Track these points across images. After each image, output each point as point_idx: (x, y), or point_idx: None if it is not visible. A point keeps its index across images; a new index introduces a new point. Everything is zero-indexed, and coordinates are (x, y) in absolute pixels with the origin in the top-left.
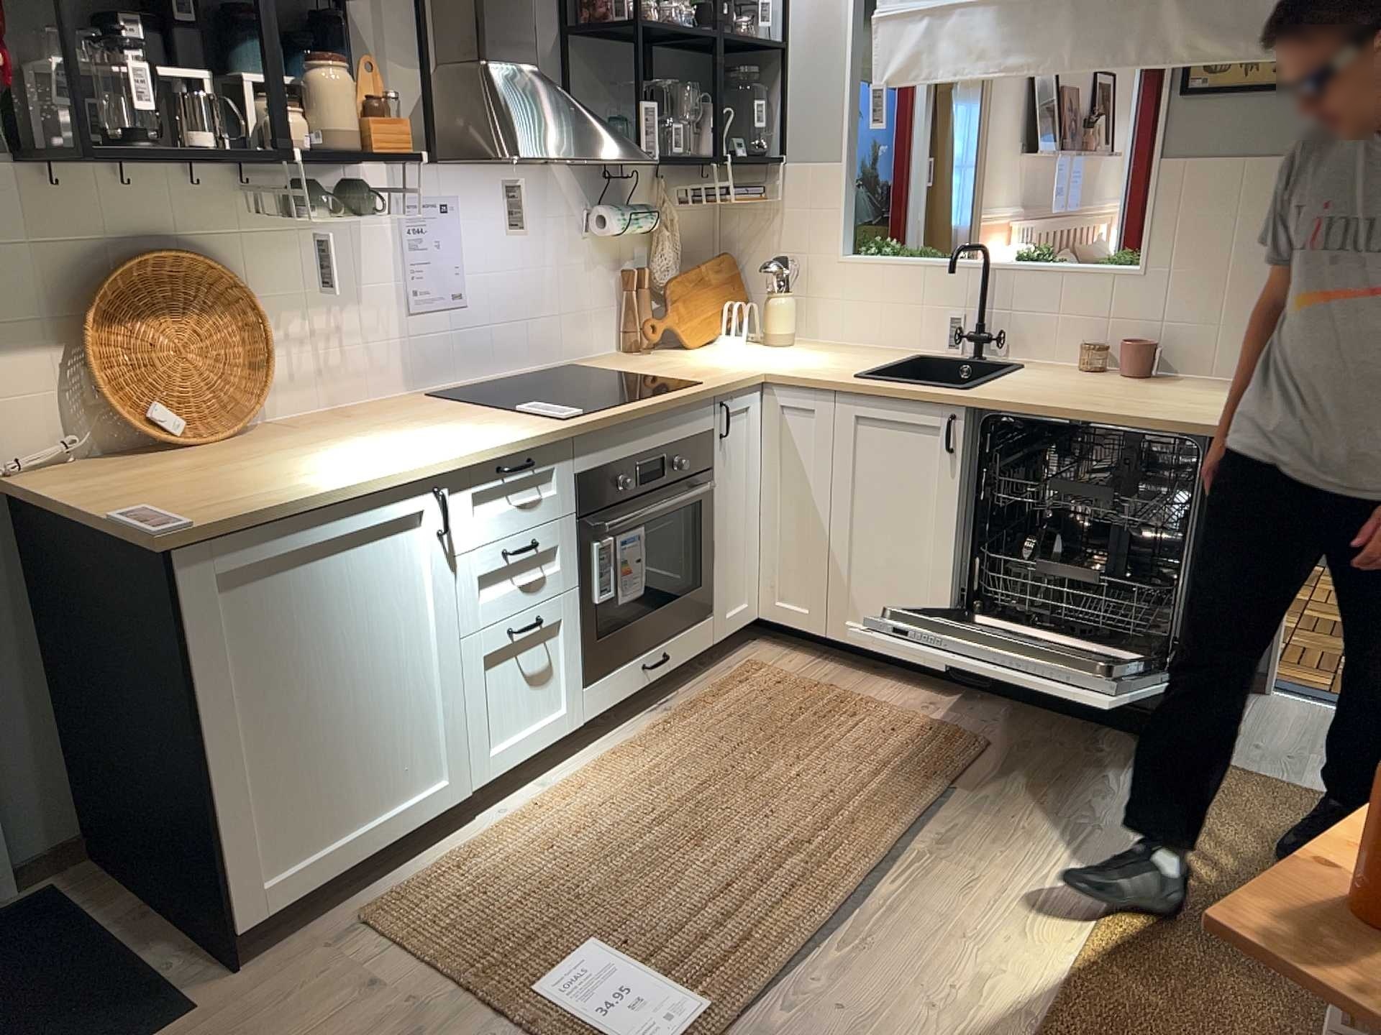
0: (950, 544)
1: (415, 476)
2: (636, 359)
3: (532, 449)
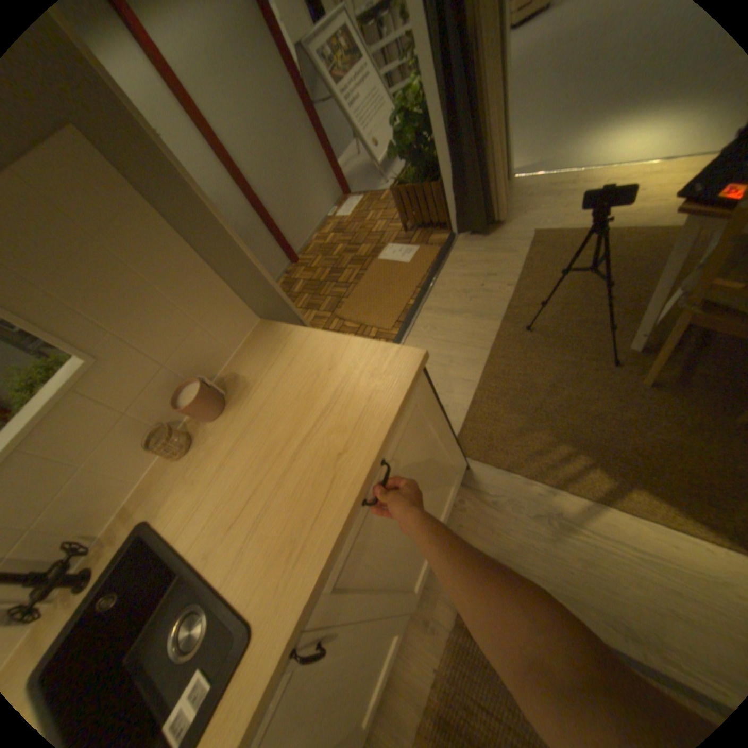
0: (367, 631)
1: None
2: None
3: None
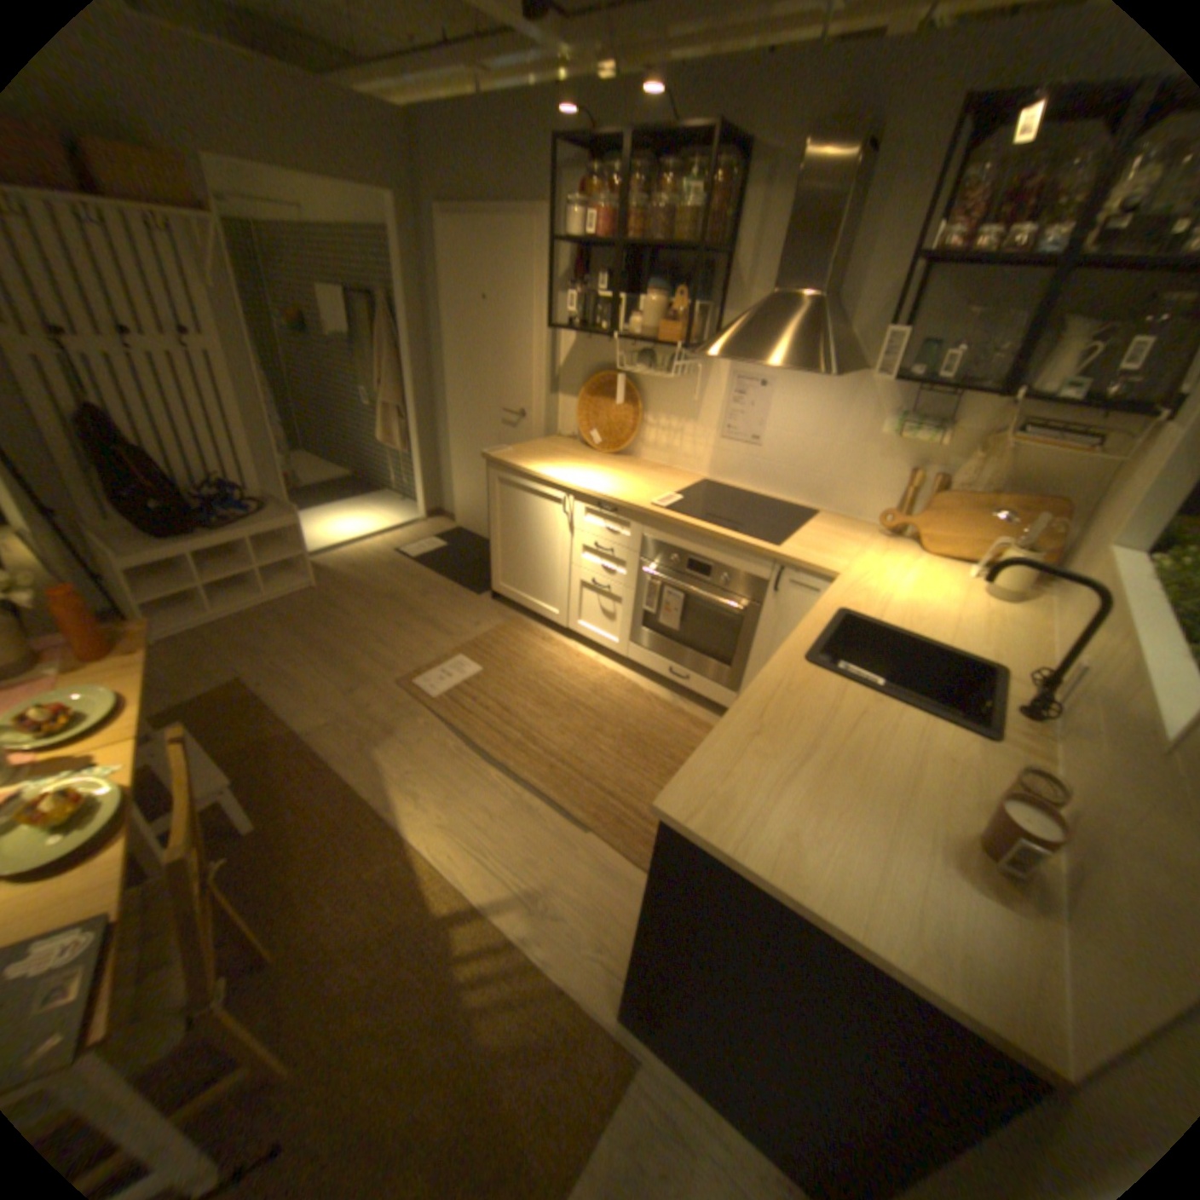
0: None
1: (559, 483)
2: (862, 533)
3: (617, 506)
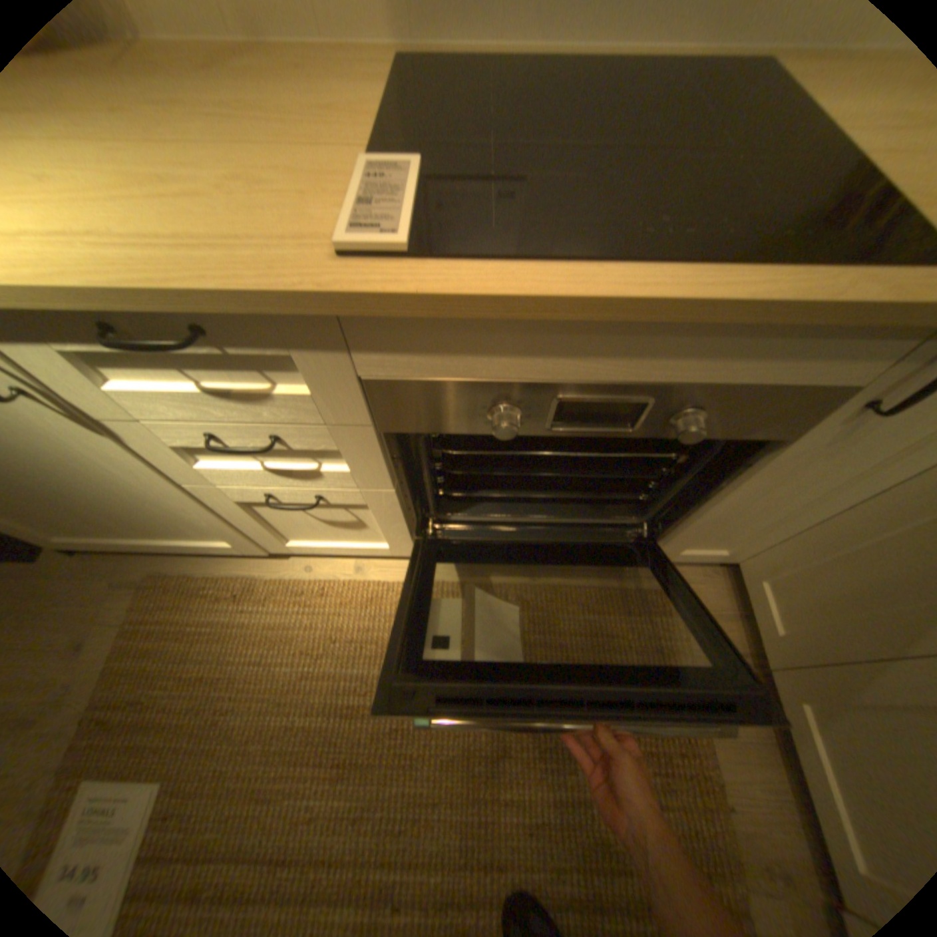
0: None
1: None
2: None
3: (187, 306)
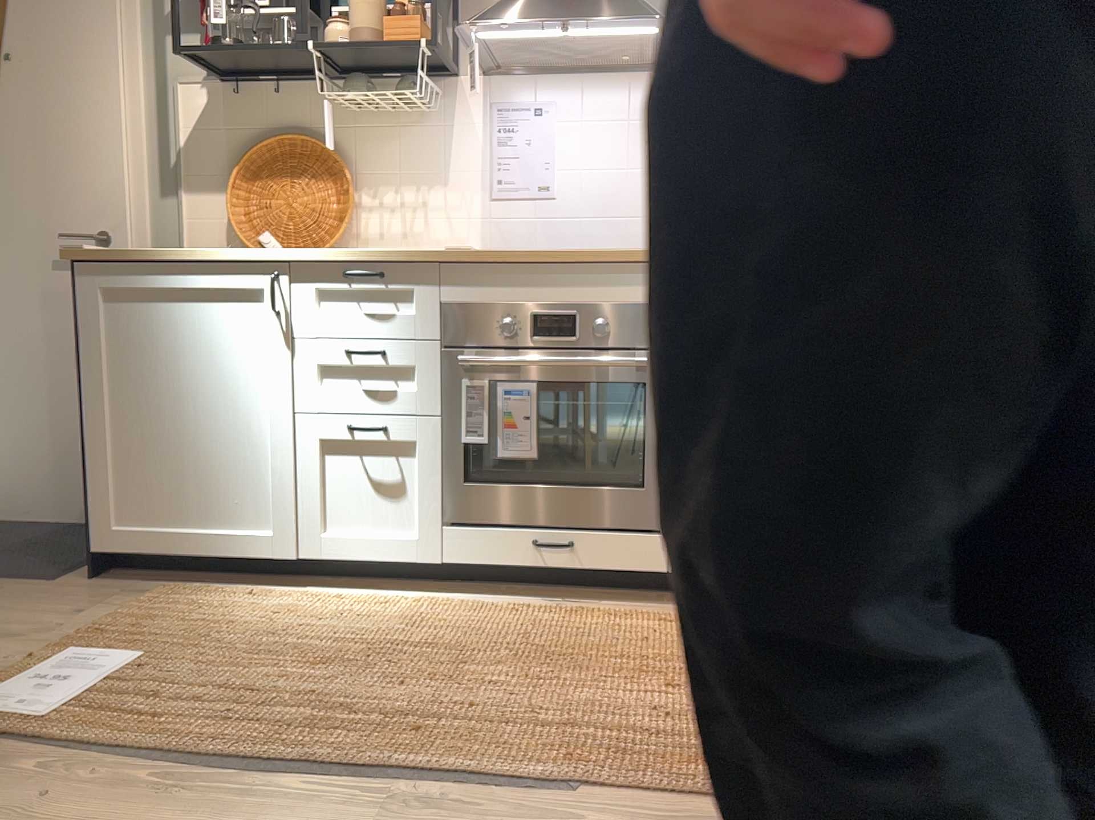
0: None
1: (253, 257)
2: None
3: (384, 263)
